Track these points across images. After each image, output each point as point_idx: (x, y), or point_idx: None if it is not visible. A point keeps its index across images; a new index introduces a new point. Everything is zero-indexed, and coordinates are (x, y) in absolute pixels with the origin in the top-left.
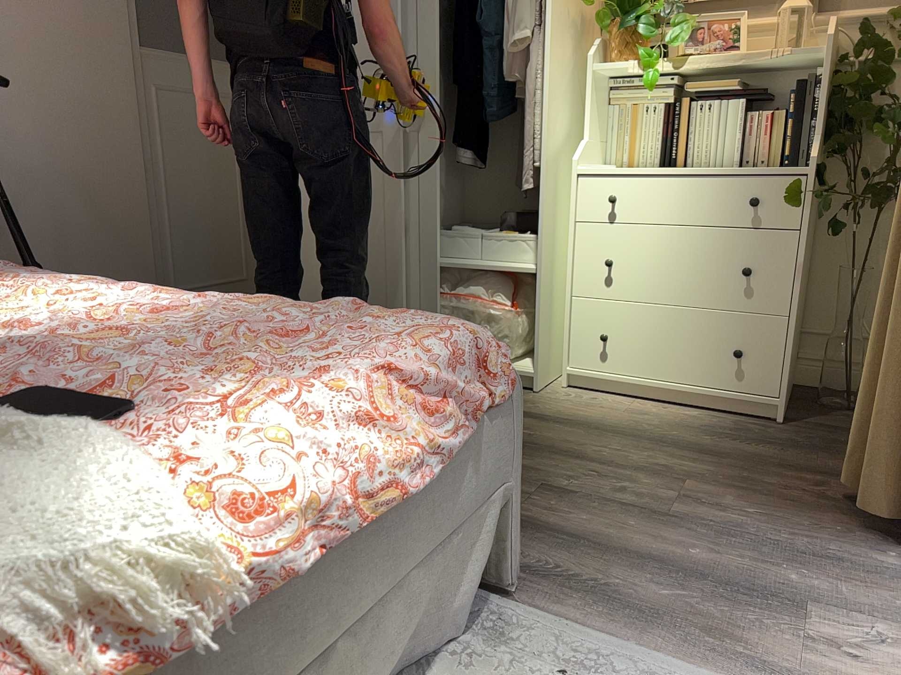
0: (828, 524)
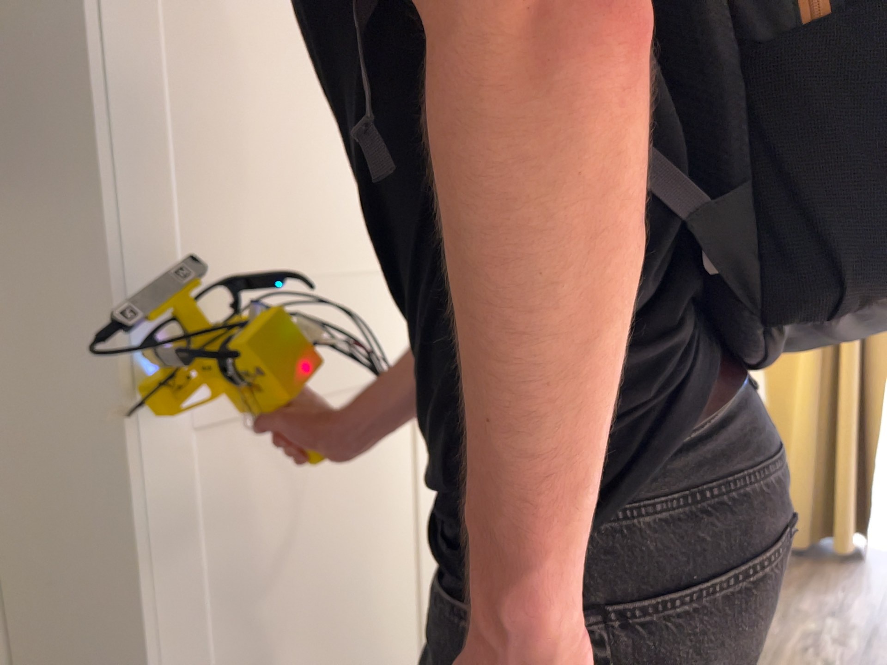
0: (835, 575)
